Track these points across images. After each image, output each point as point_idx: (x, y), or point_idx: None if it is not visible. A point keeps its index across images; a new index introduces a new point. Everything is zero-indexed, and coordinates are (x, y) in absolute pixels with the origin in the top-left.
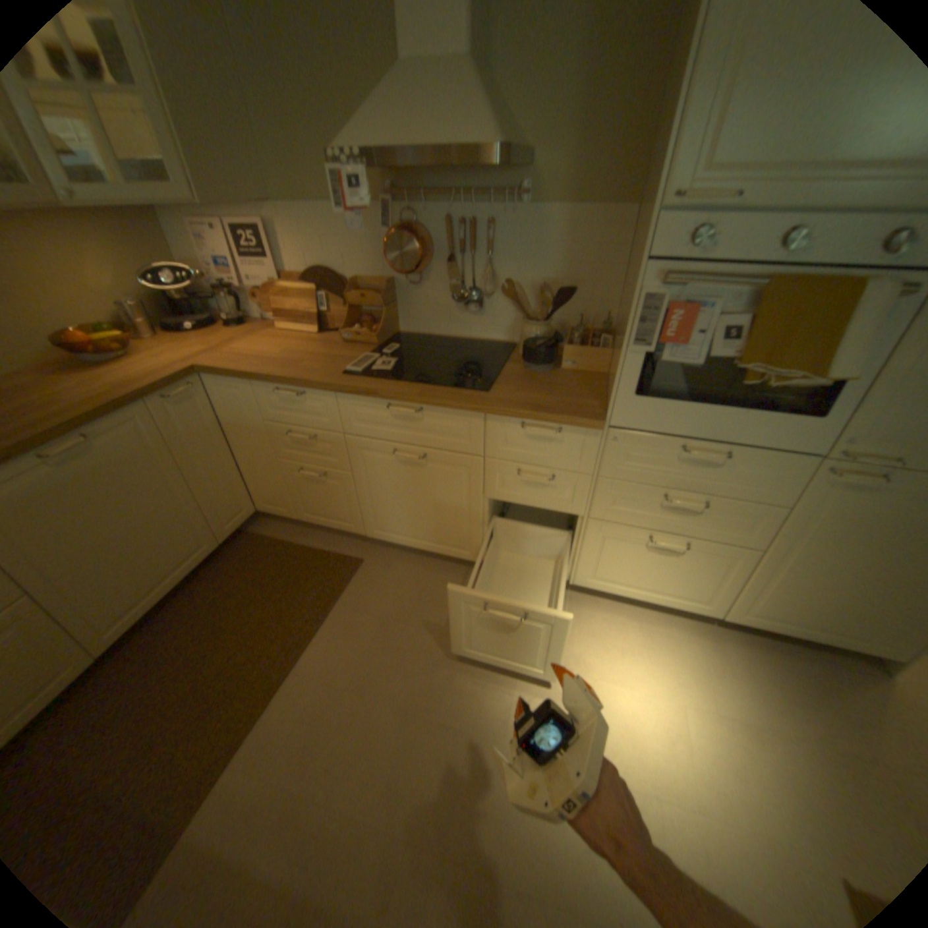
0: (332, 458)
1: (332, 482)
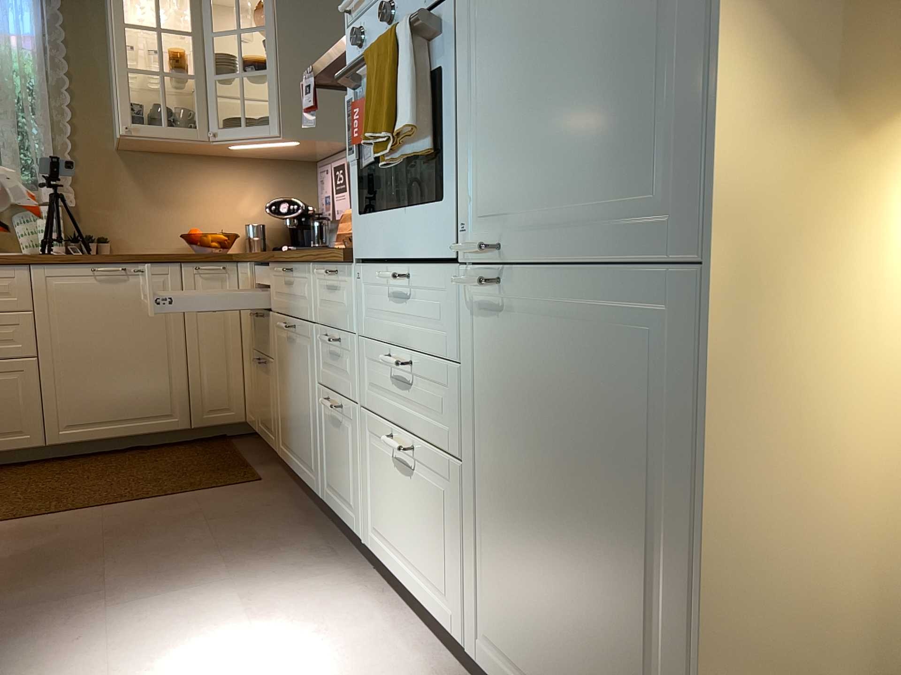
0: (268, 341)
1: (267, 373)
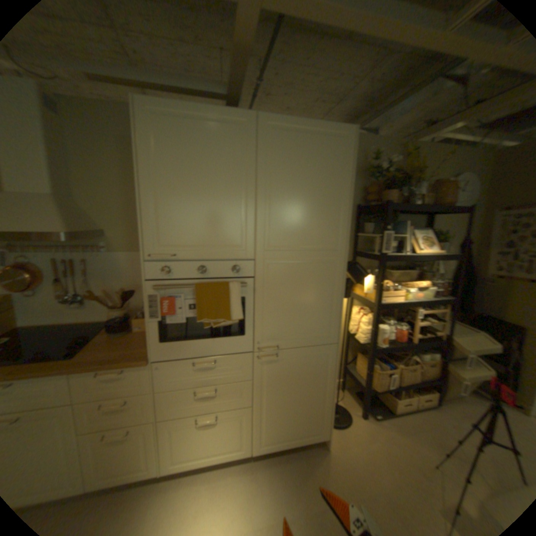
0: None
1: None
